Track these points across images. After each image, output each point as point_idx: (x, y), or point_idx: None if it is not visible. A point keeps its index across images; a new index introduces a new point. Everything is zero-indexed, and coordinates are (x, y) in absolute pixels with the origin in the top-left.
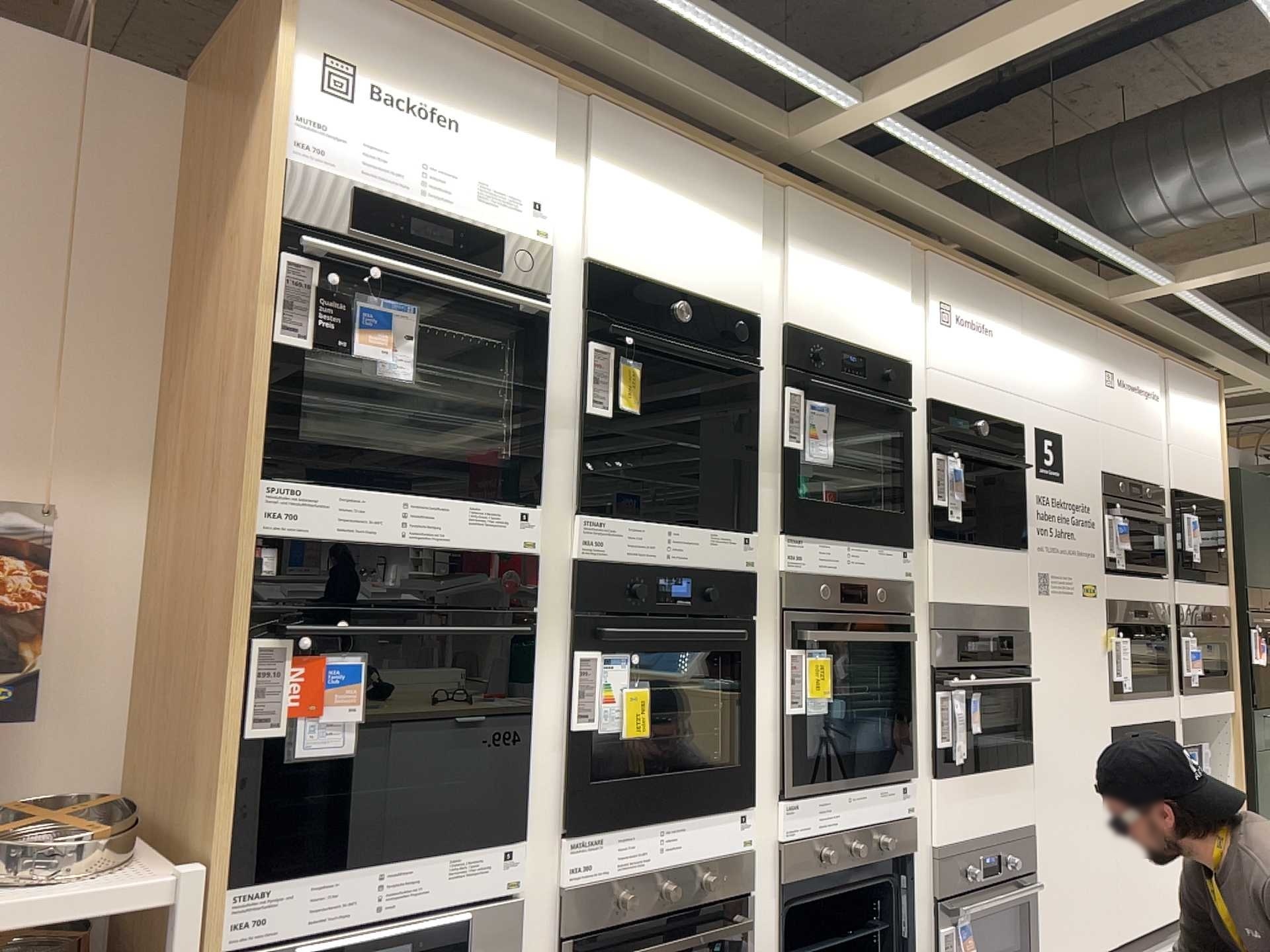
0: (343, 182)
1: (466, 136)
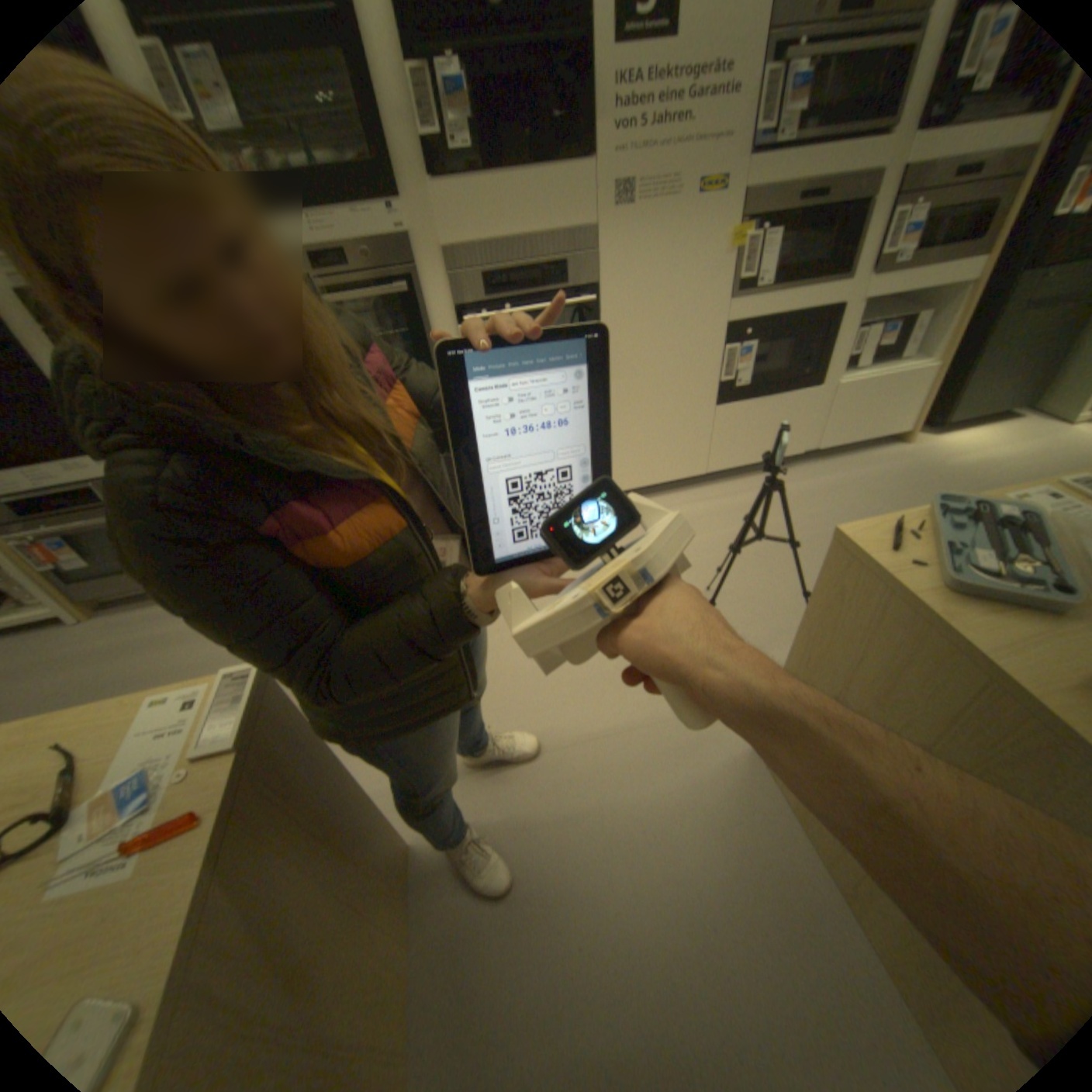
0: None
1: None
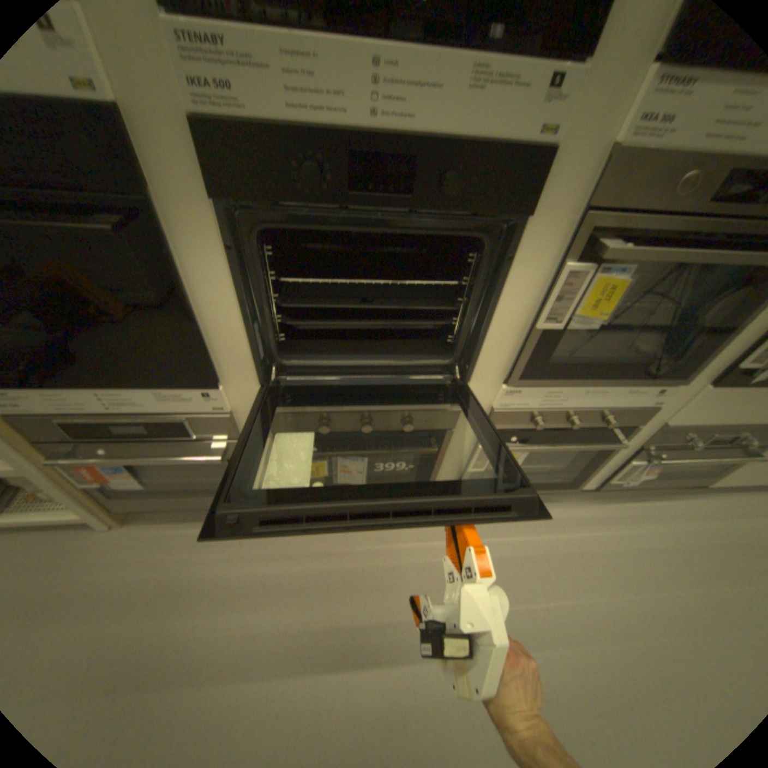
0: None
1: None
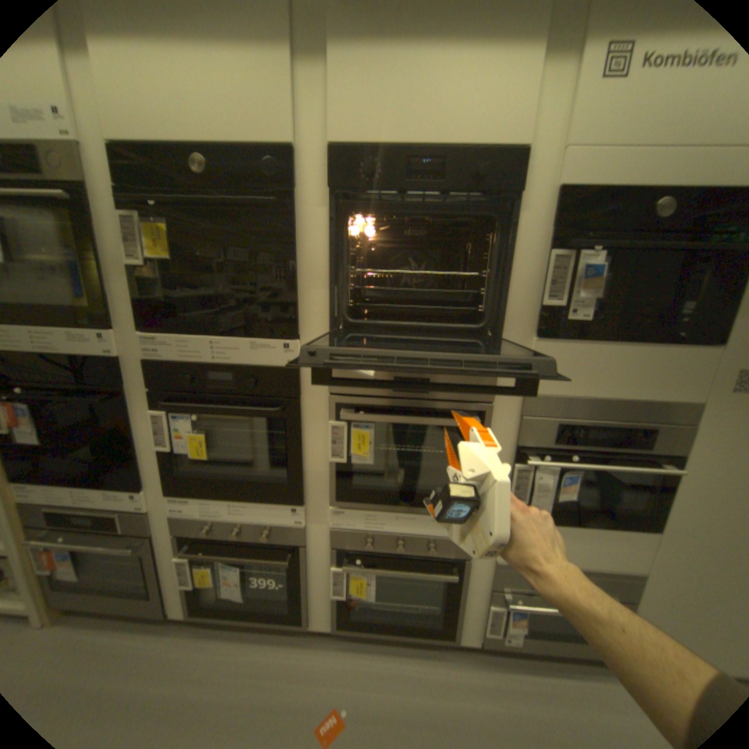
0: None
1: None
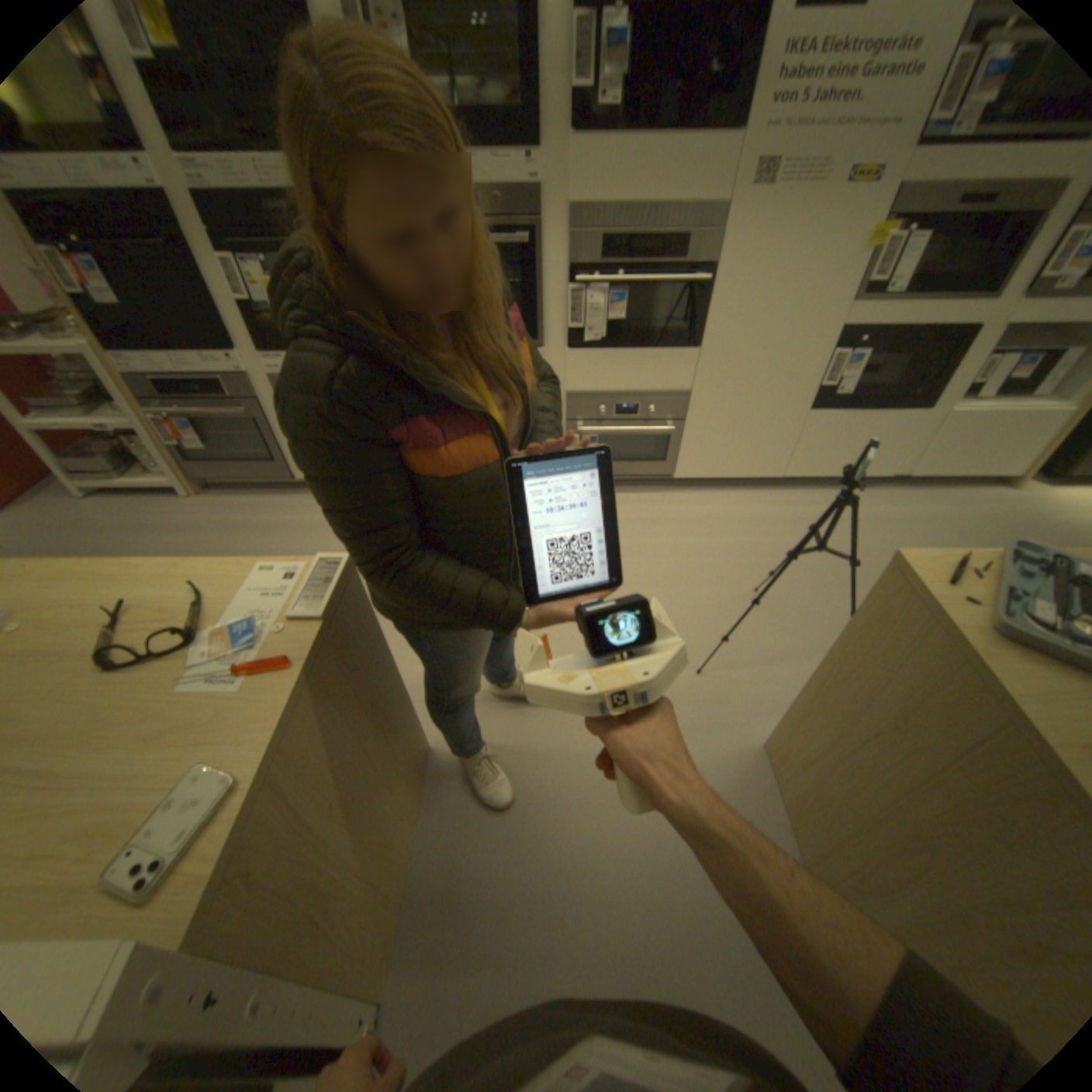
0: None
1: None
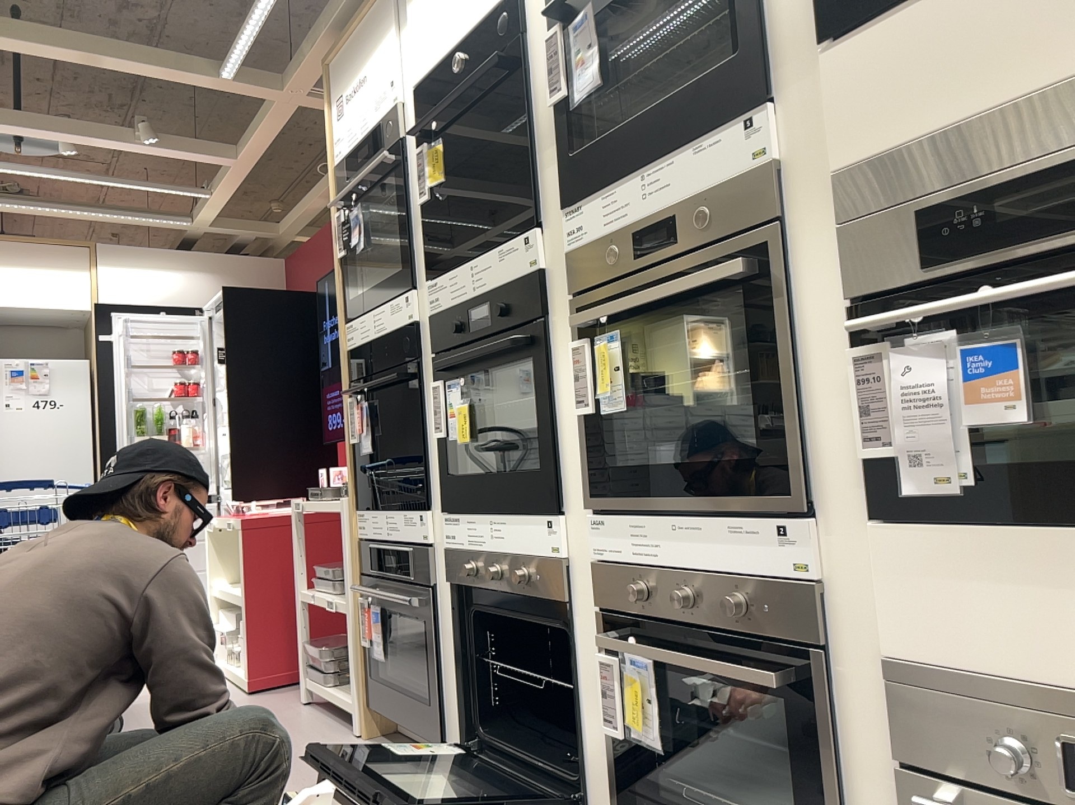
0: (340, 159)
1: (364, 76)
